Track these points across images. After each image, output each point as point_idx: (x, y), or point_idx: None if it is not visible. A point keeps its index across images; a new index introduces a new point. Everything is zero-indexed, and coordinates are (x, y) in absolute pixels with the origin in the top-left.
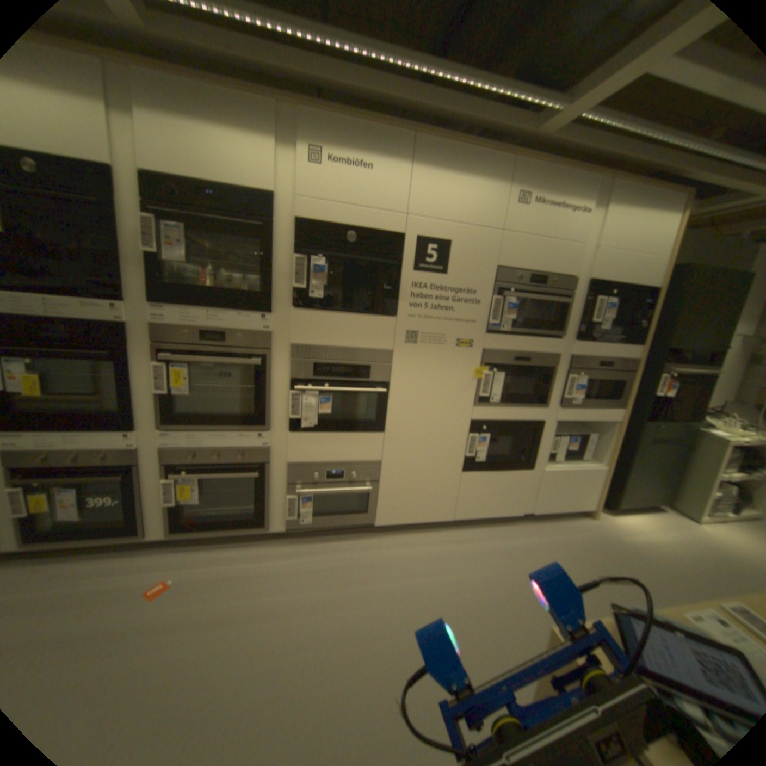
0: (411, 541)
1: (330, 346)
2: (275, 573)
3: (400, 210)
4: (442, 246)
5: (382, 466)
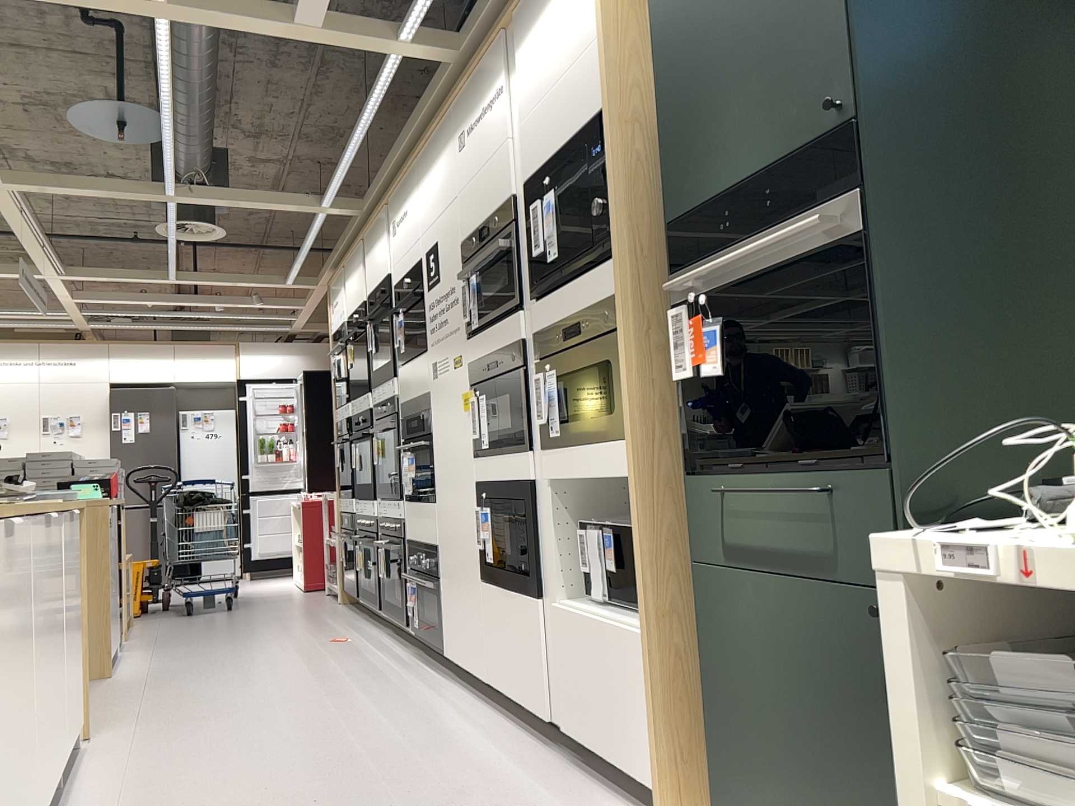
0: (451, 693)
1: (415, 399)
2: (368, 660)
3: (417, 235)
4: (434, 250)
5: (439, 556)
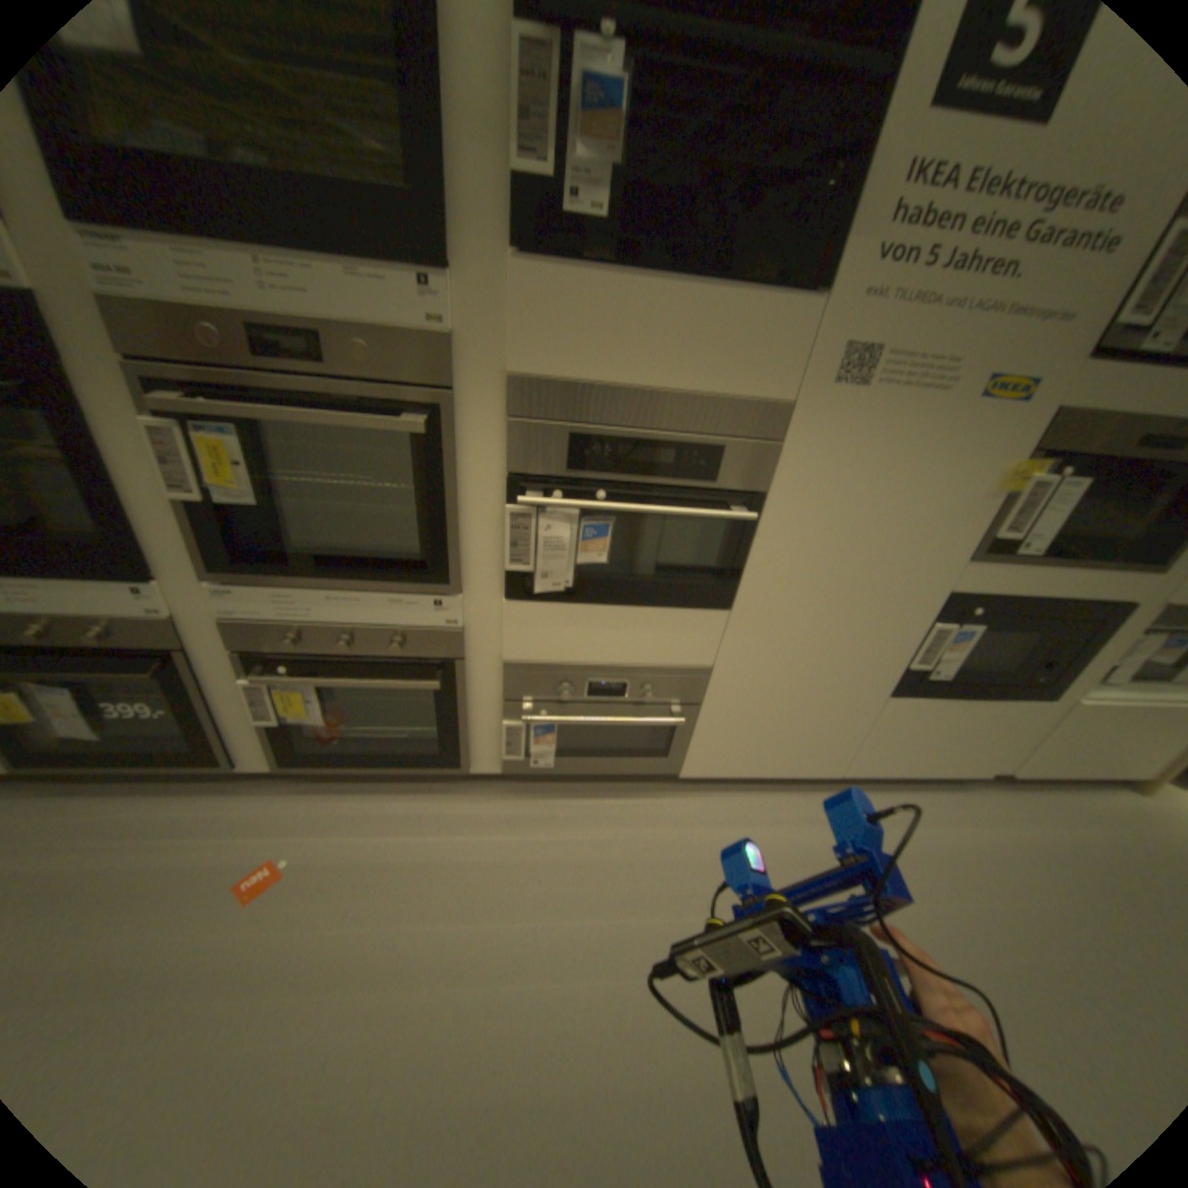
0: (750, 810)
1: (620, 383)
2: (482, 863)
3: None
4: None
5: (713, 678)
